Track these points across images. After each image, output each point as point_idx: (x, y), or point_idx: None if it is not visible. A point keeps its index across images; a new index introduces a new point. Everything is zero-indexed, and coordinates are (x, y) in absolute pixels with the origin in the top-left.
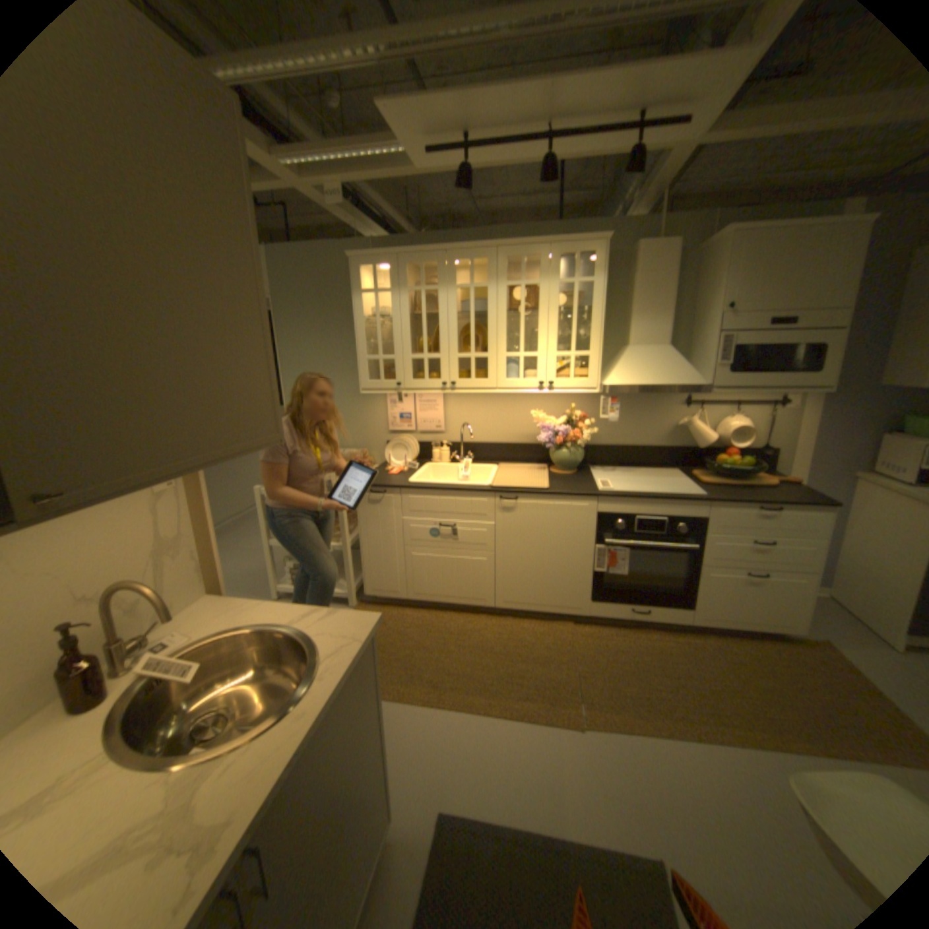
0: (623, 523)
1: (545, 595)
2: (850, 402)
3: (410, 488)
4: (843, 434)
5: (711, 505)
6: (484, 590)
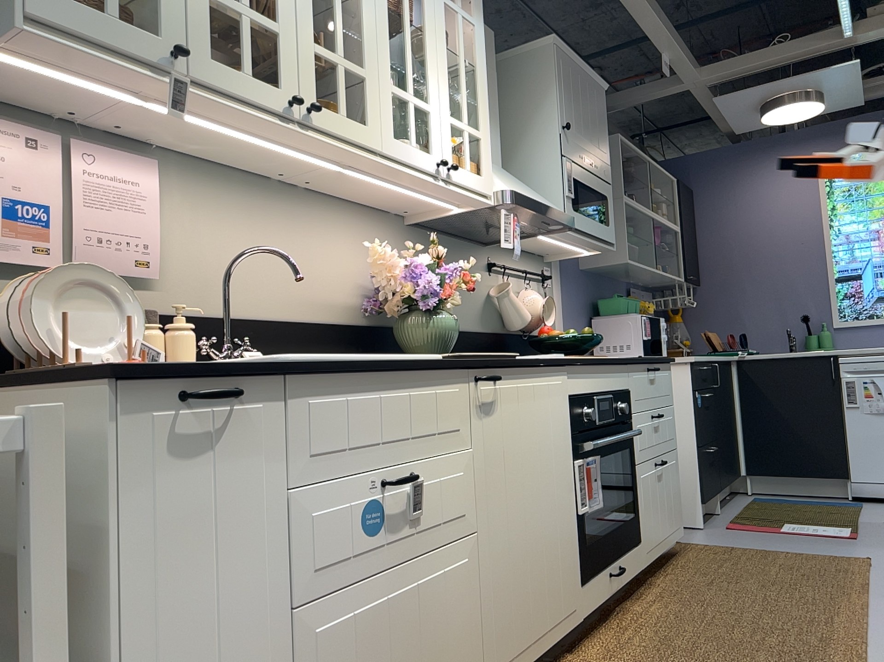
0: (587, 410)
1: (542, 606)
2: (573, 285)
3: (315, 365)
4: (575, 319)
5: (629, 369)
6: (467, 659)
